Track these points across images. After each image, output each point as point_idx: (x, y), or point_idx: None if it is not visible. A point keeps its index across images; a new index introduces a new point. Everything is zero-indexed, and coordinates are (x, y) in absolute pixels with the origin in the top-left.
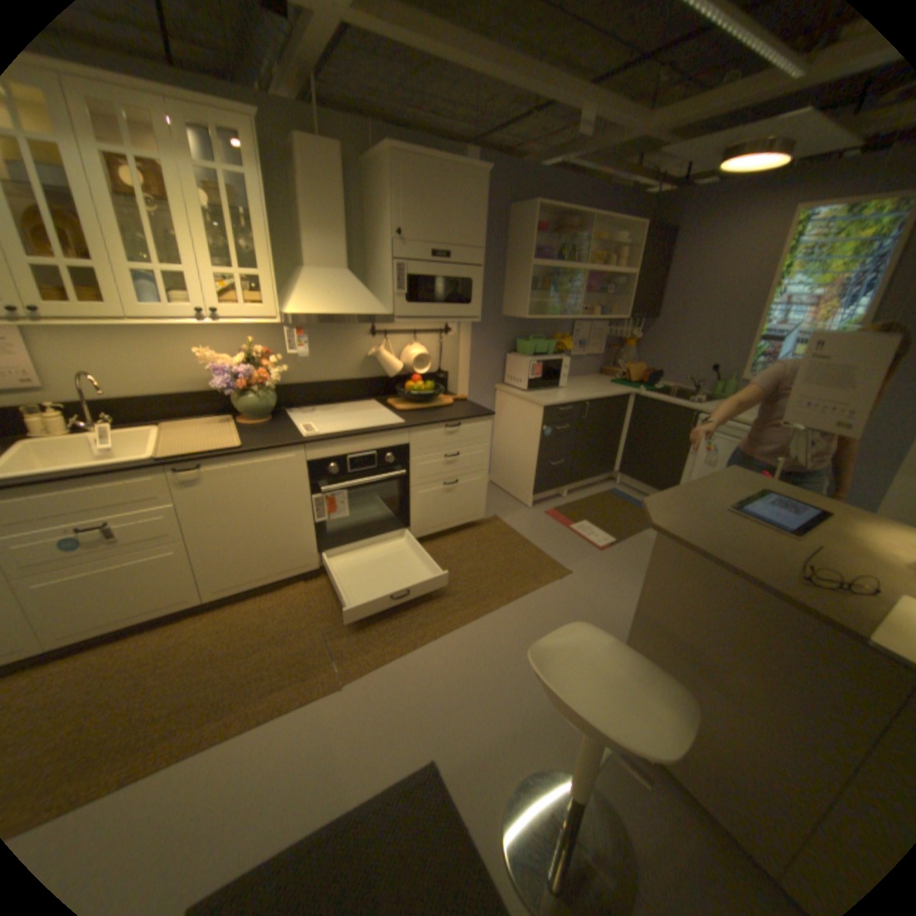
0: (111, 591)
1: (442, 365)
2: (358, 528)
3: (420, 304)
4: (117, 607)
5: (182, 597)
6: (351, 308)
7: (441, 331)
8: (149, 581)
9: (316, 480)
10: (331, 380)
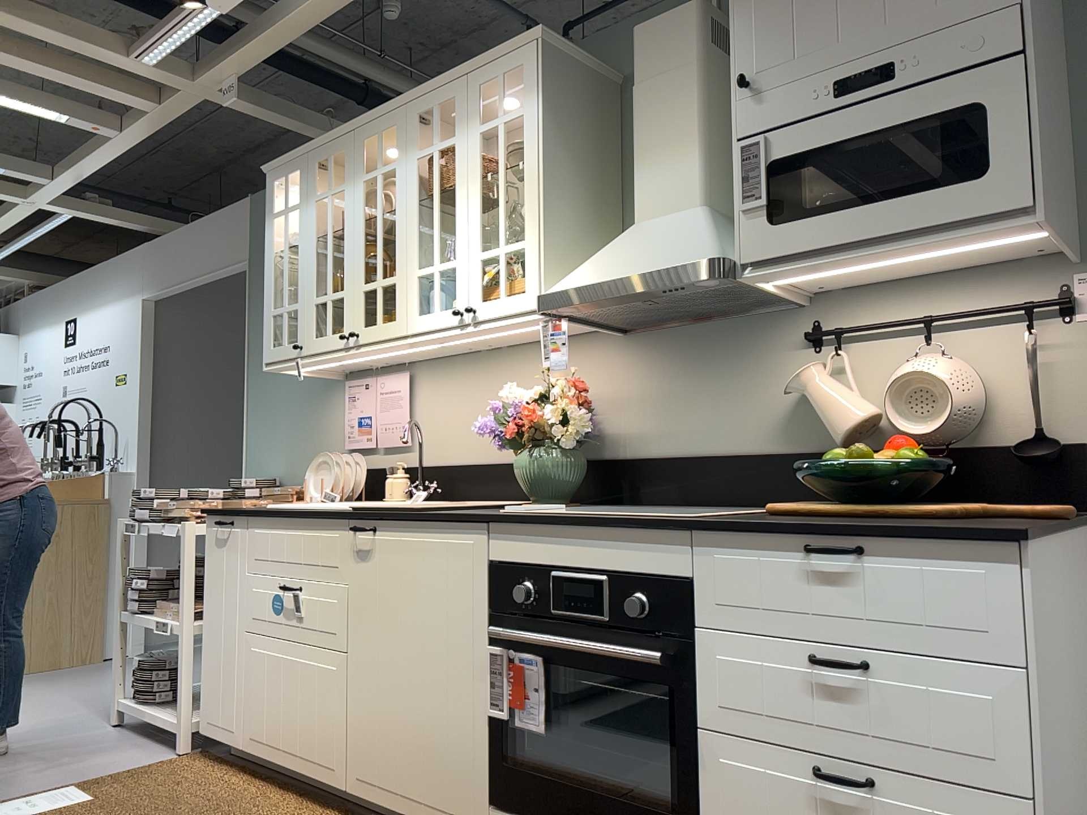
0: (287, 695)
1: (1058, 419)
2: (565, 785)
3: (805, 218)
4: (286, 727)
5: (330, 760)
6: (642, 265)
7: (1026, 308)
8: (311, 702)
9: (498, 612)
10: (716, 453)
